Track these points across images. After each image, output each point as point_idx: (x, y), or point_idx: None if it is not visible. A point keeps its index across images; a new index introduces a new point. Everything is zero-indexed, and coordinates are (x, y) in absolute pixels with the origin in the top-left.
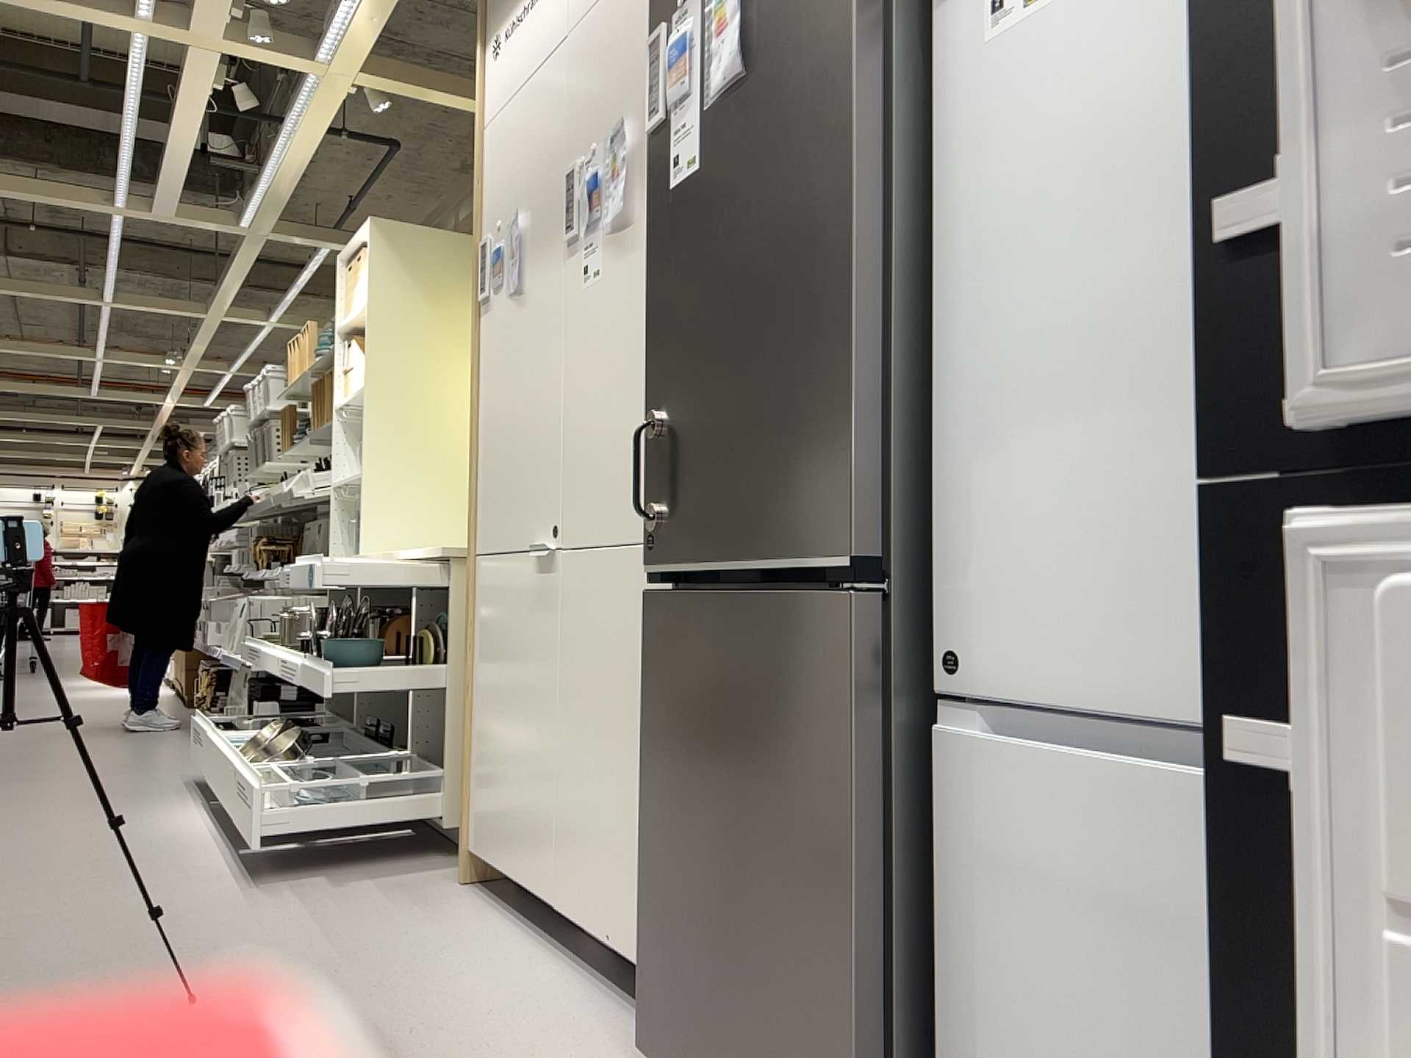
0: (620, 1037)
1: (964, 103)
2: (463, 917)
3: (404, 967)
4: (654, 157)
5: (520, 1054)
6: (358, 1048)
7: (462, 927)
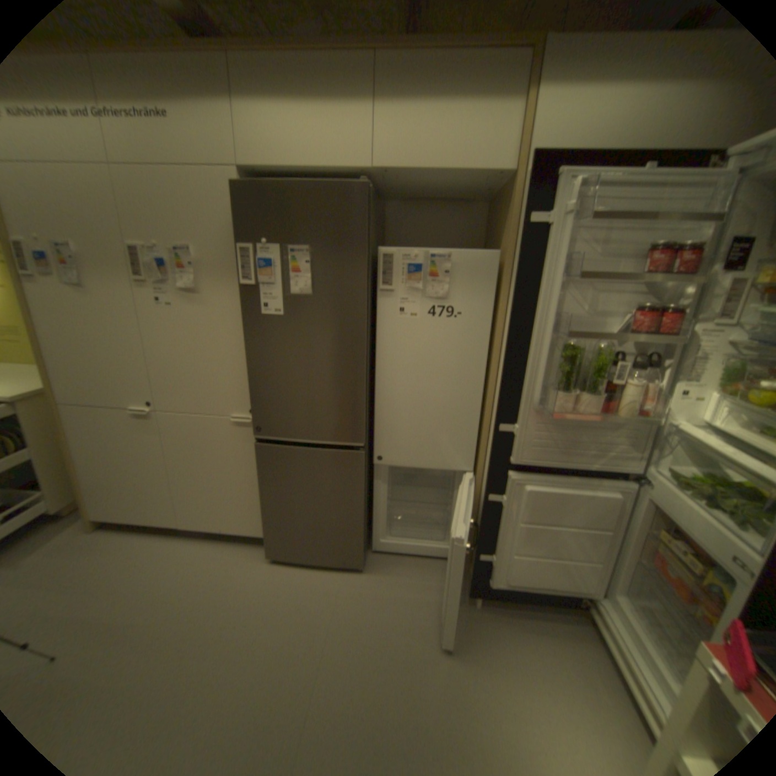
0: (243, 555)
1: (386, 329)
2: (115, 546)
3: (126, 580)
4: (246, 294)
5: (222, 580)
6: (164, 617)
7: (122, 551)
